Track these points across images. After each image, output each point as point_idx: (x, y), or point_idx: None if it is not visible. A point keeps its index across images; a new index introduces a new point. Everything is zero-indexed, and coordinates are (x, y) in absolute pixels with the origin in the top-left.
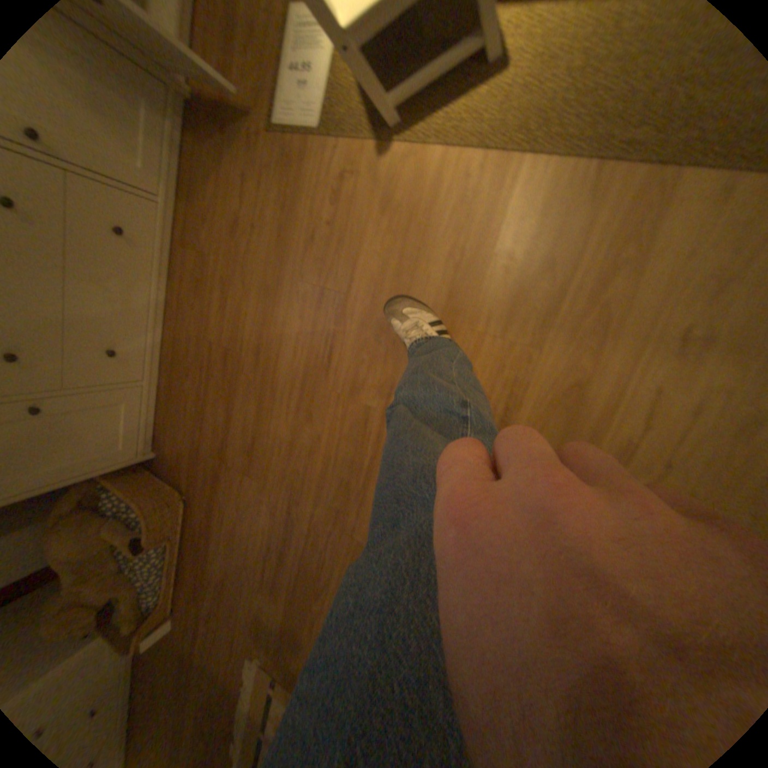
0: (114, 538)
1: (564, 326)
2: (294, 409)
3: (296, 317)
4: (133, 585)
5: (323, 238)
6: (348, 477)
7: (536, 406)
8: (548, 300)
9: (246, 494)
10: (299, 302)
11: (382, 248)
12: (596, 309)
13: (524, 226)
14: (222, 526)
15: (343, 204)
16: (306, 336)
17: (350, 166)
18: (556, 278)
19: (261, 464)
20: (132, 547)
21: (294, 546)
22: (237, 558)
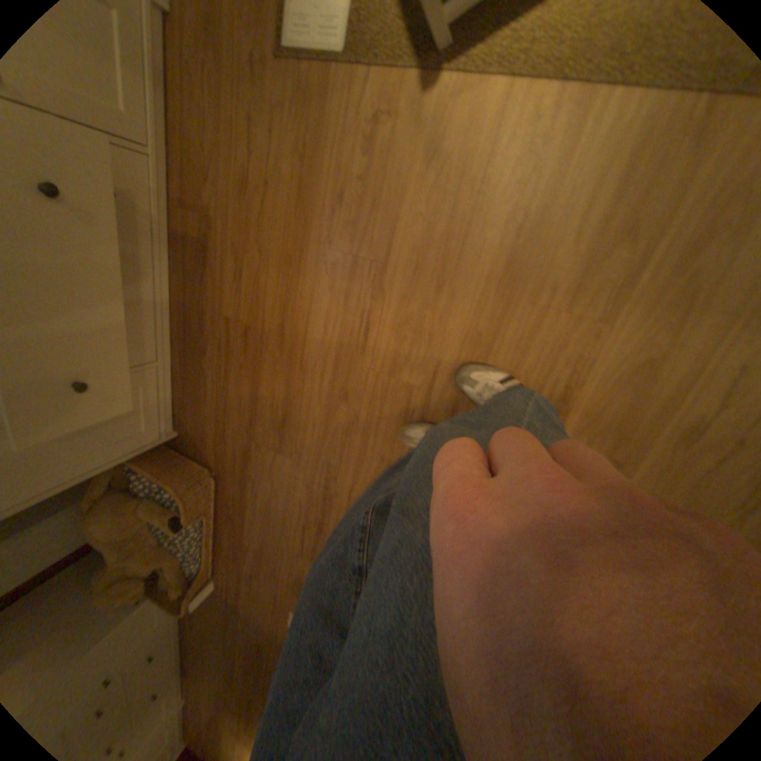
0: (151, 518)
1: (641, 298)
2: (327, 388)
3: (325, 290)
4: (173, 555)
5: (354, 196)
6: (390, 454)
7: (600, 384)
8: (626, 269)
9: (279, 470)
10: (327, 272)
11: (428, 209)
12: (681, 279)
13: (605, 182)
14: (256, 500)
15: (379, 154)
16: (338, 311)
17: (387, 103)
18: (637, 244)
19: (294, 442)
20: (169, 524)
21: (334, 517)
22: (274, 528)
